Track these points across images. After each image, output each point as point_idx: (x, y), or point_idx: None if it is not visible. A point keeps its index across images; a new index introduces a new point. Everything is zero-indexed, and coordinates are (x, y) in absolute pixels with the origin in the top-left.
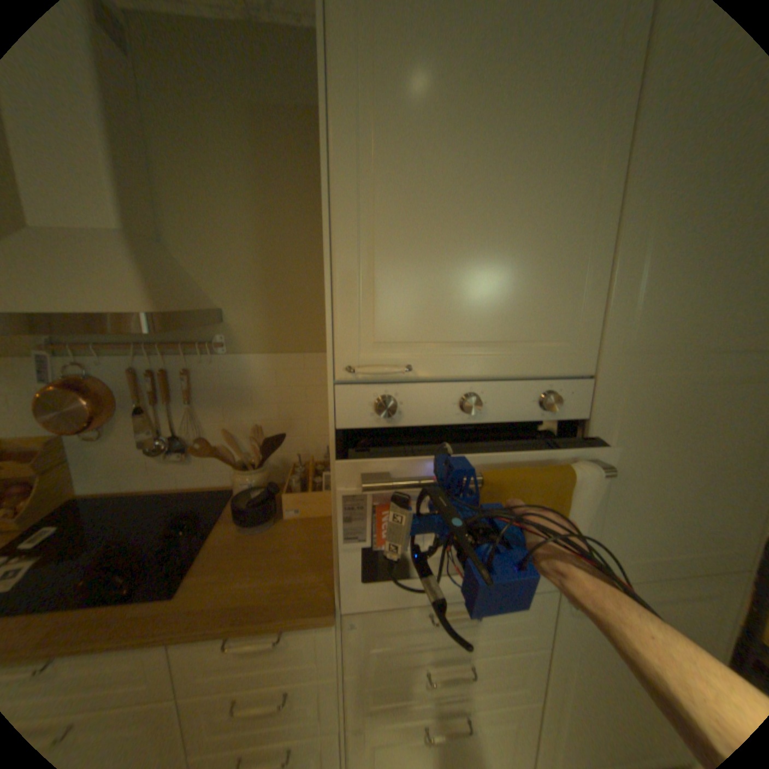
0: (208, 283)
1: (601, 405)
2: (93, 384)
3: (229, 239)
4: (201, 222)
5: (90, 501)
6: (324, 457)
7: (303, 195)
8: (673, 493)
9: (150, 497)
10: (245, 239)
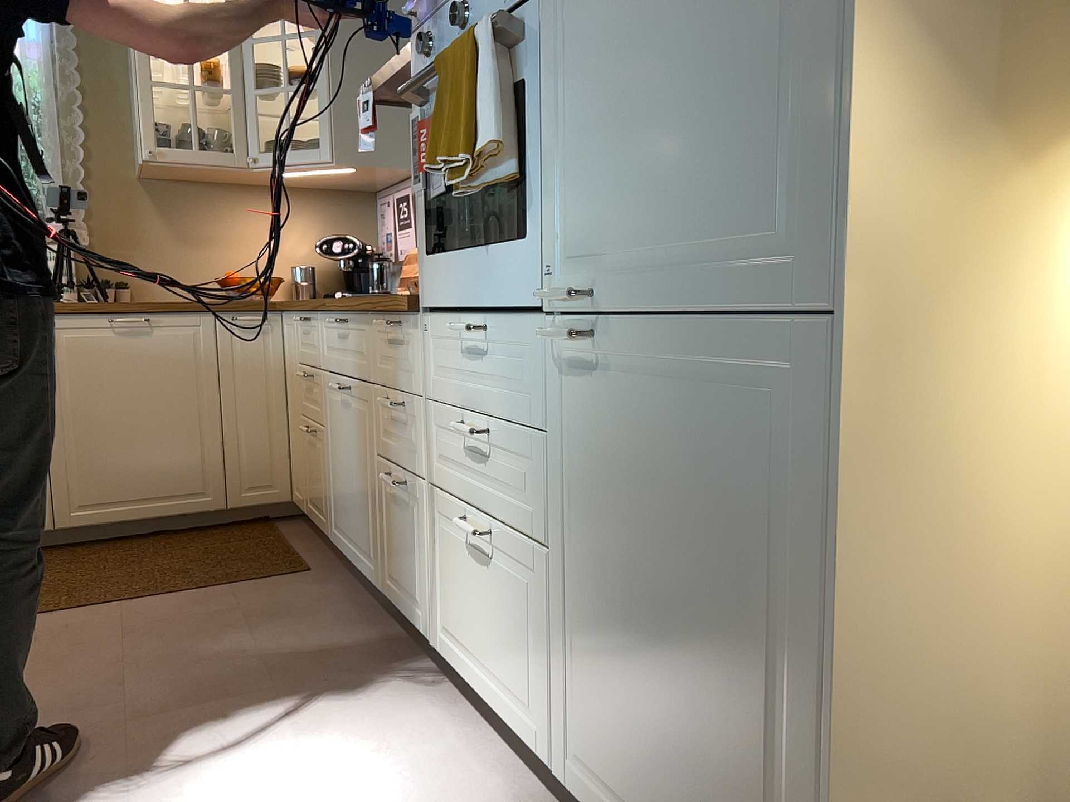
0: None
1: None
2: None
3: None
4: None
5: None
6: None
7: None
8: (653, 89)
9: None
10: None
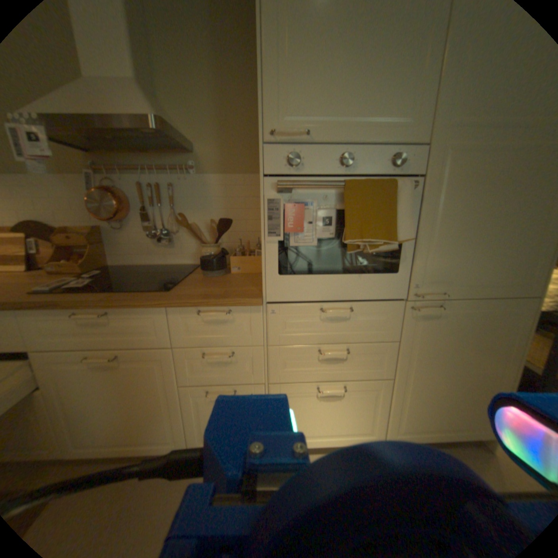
0: (184, 126)
1: (435, 164)
2: (116, 194)
3: (197, 94)
4: (179, 83)
5: (115, 270)
6: (256, 247)
7: (243, 62)
8: (485, 233)
9: (149, 269)
10: (206, 94)
